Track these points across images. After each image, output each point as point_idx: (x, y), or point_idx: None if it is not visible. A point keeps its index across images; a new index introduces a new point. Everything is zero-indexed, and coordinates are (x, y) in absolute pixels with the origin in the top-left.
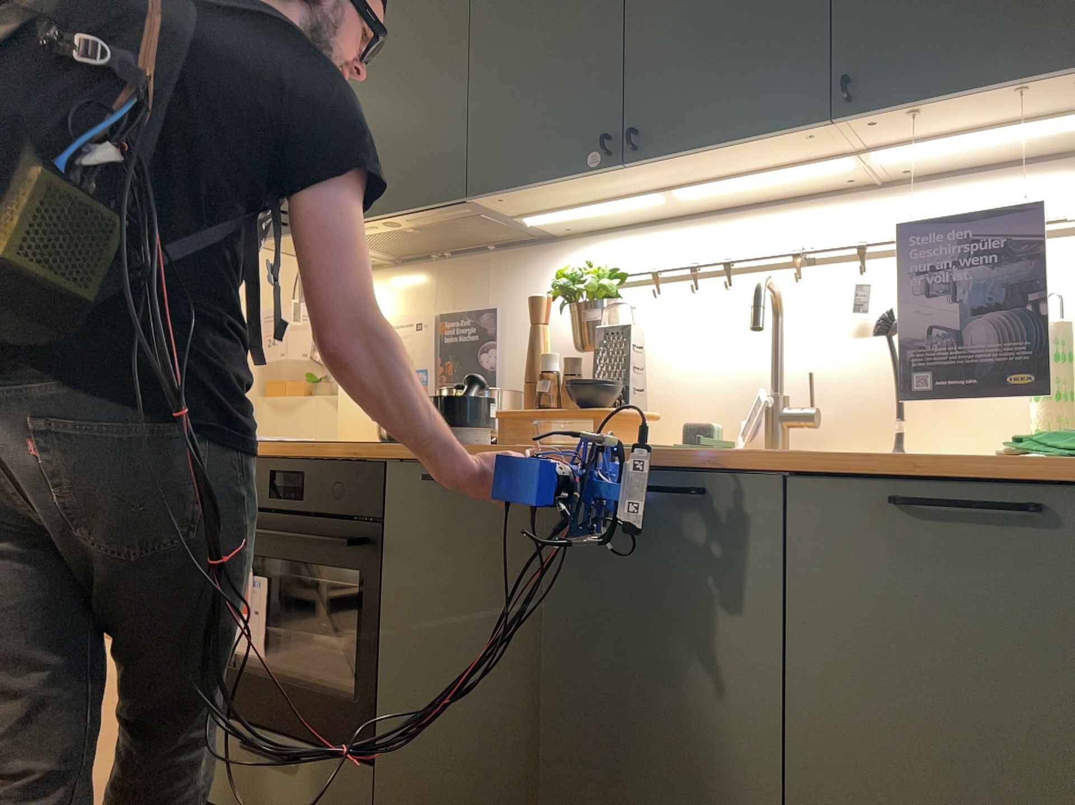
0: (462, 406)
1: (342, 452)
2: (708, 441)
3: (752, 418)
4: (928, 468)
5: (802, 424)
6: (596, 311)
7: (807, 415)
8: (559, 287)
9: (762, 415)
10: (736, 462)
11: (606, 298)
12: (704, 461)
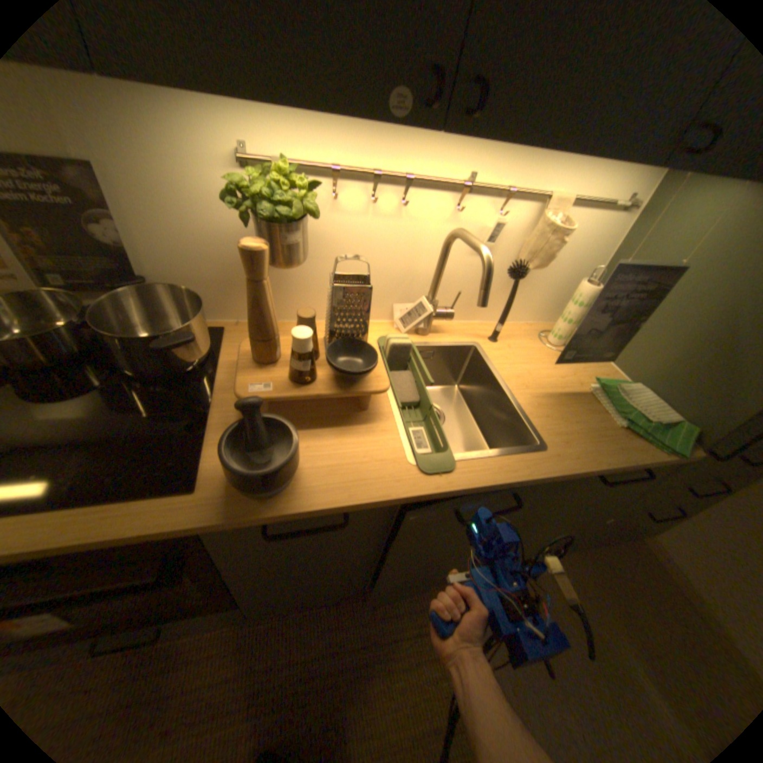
0: (279, 465)
1: (100, 532)
2: (406, 354)
3: (410, 314)
4: (625, 470)
5: (439, 316)
6: (296, 235)
7: (449, 316)
8: (247, 204)
9: (422, 317)
10: (539, 482)
11: (298, 211)
12: (520, 483)
